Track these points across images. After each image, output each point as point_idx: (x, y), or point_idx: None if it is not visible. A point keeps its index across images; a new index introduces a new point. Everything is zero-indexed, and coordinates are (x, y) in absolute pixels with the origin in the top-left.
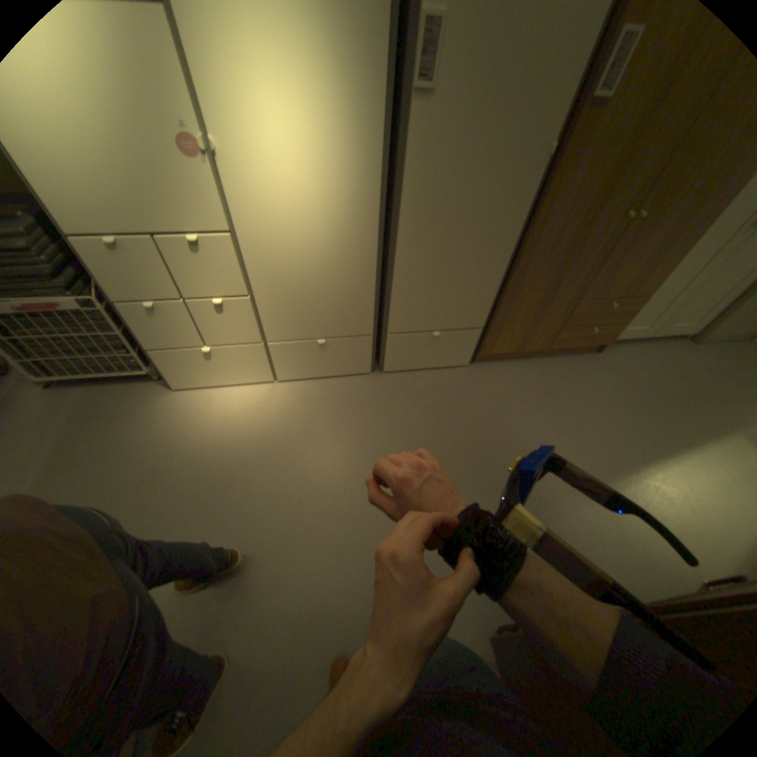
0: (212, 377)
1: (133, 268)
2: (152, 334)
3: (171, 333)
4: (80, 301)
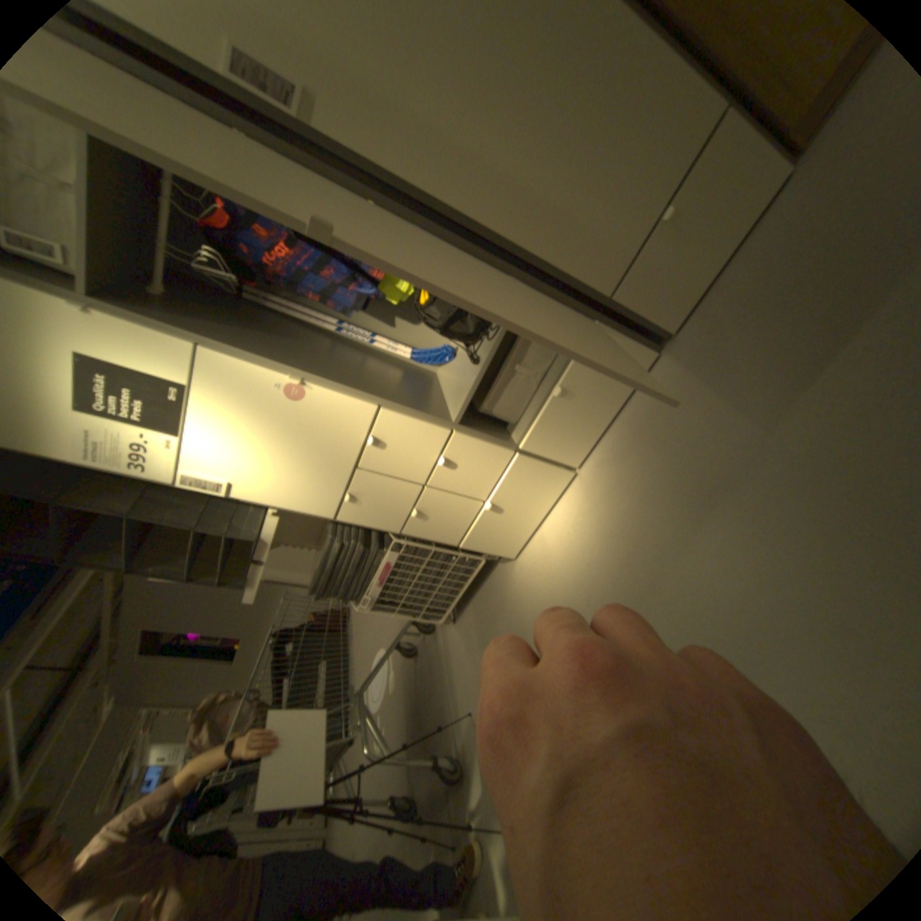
0: (525, 520)
1: (379, 499)
2: (445, 529)
3: (454, 517)
4: (395, 549)
